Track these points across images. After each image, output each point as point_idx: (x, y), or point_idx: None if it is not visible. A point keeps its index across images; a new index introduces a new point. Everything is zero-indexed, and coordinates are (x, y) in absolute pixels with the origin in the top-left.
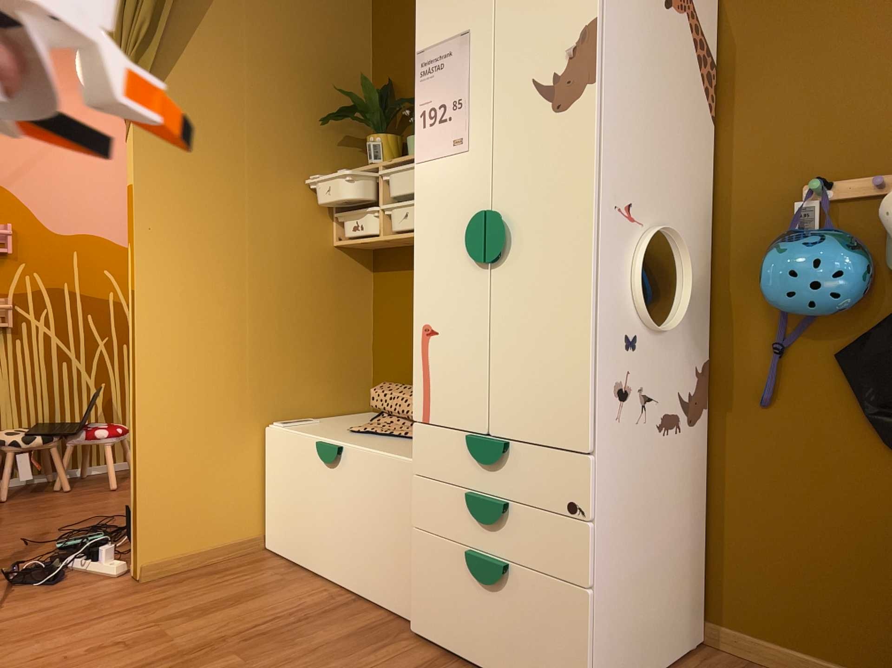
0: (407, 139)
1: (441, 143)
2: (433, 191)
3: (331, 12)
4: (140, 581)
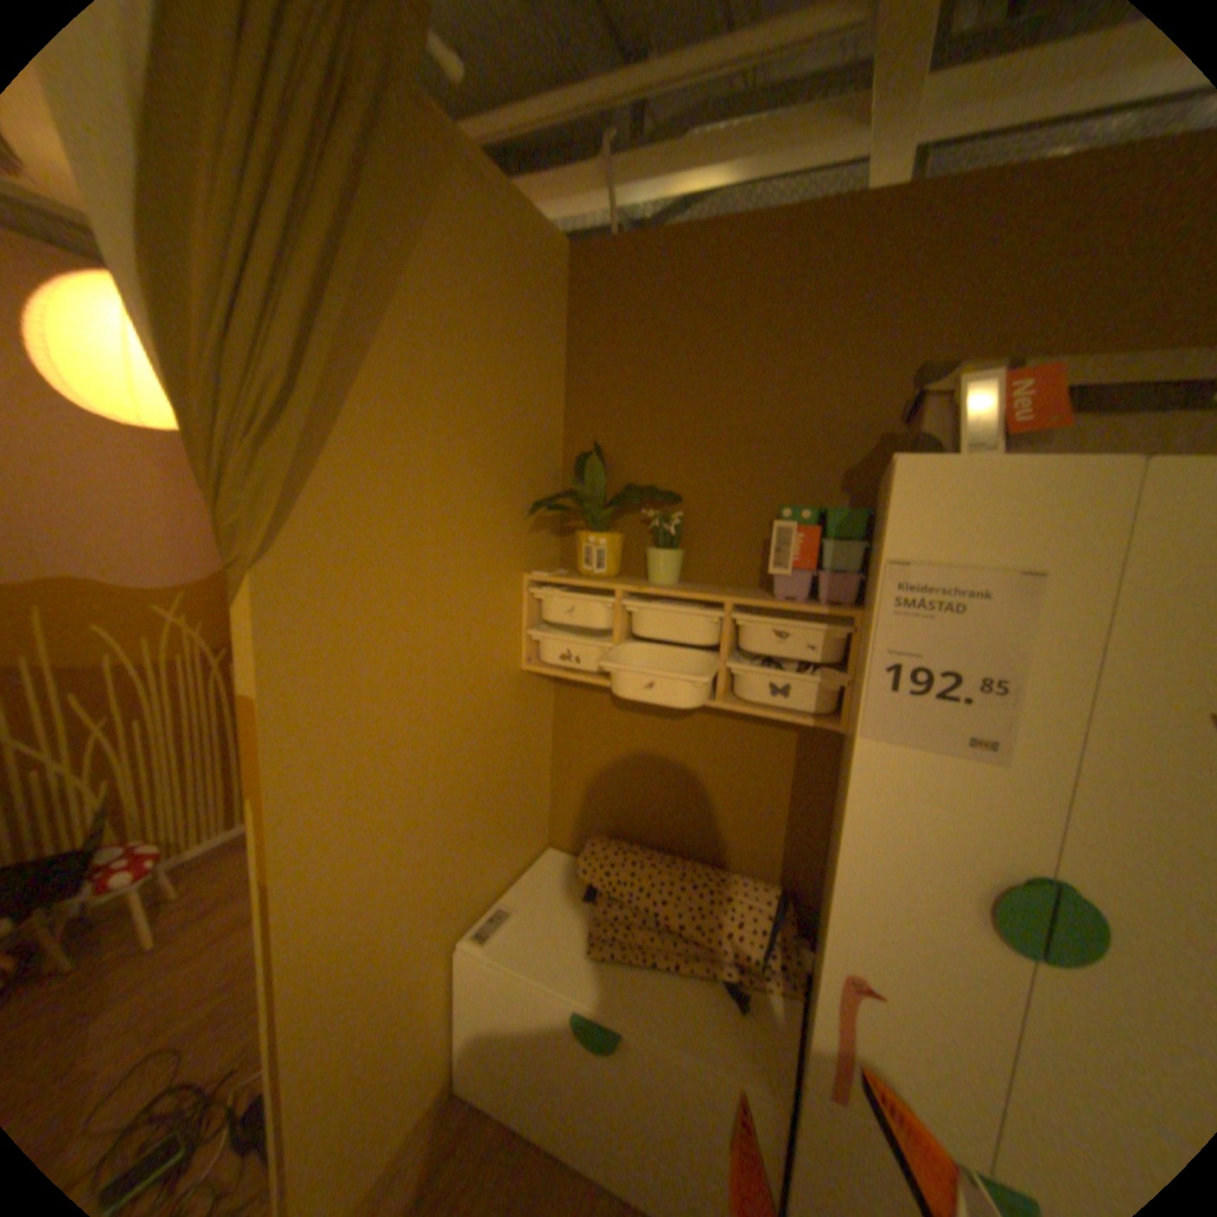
0: (649, 549)
1: (936, 730)
2: (902, 796)
3: (528, 335)
4: None
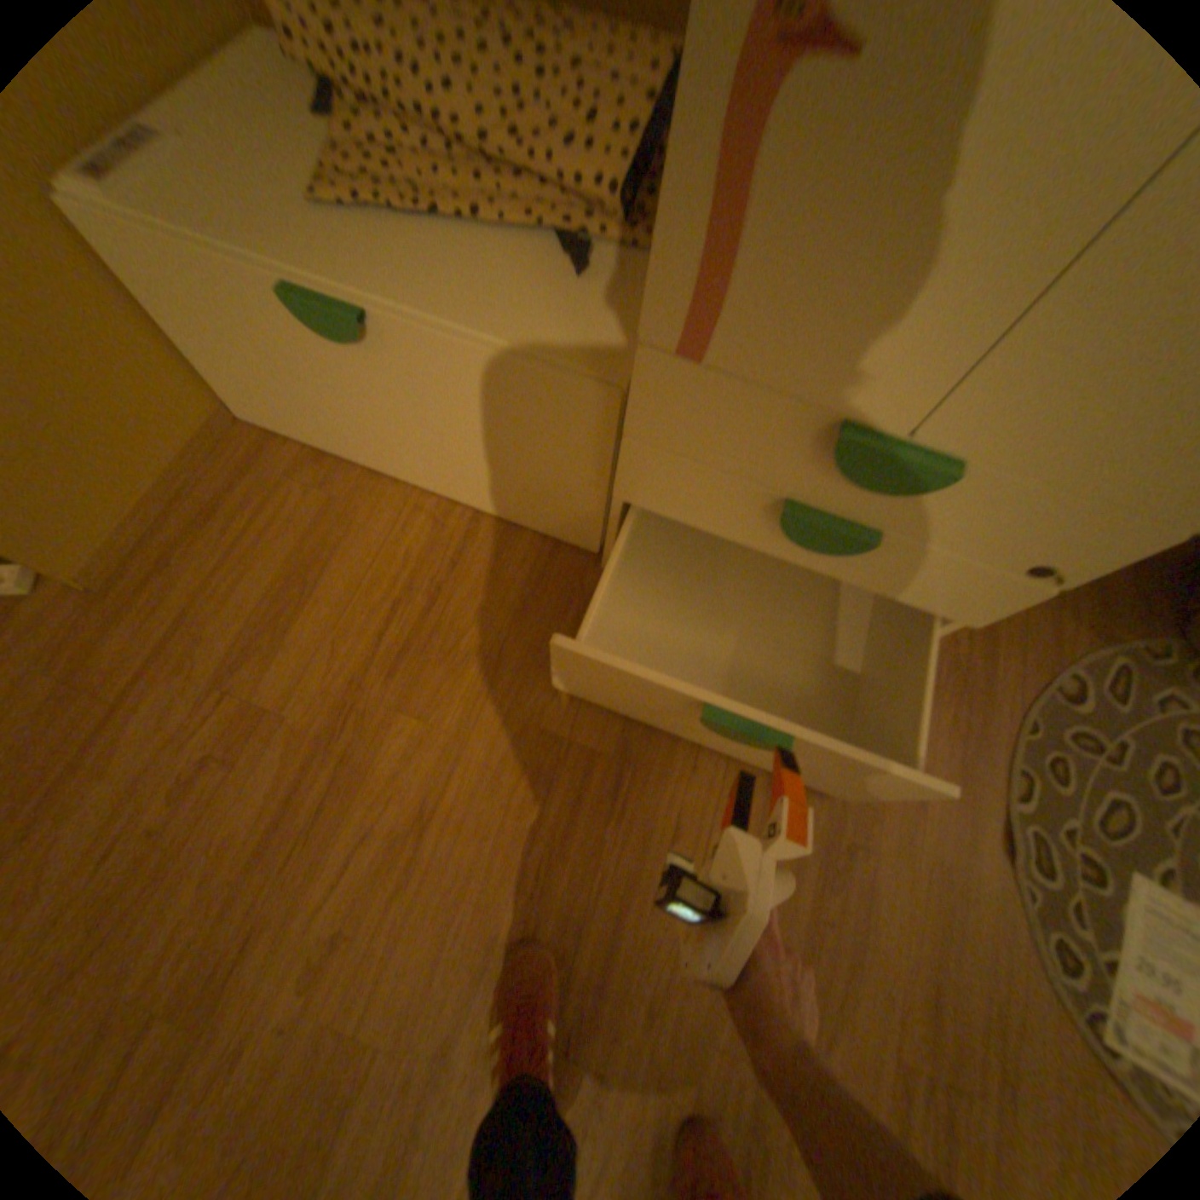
0: None
1: None
2: None
3: None
4: (93, 592)
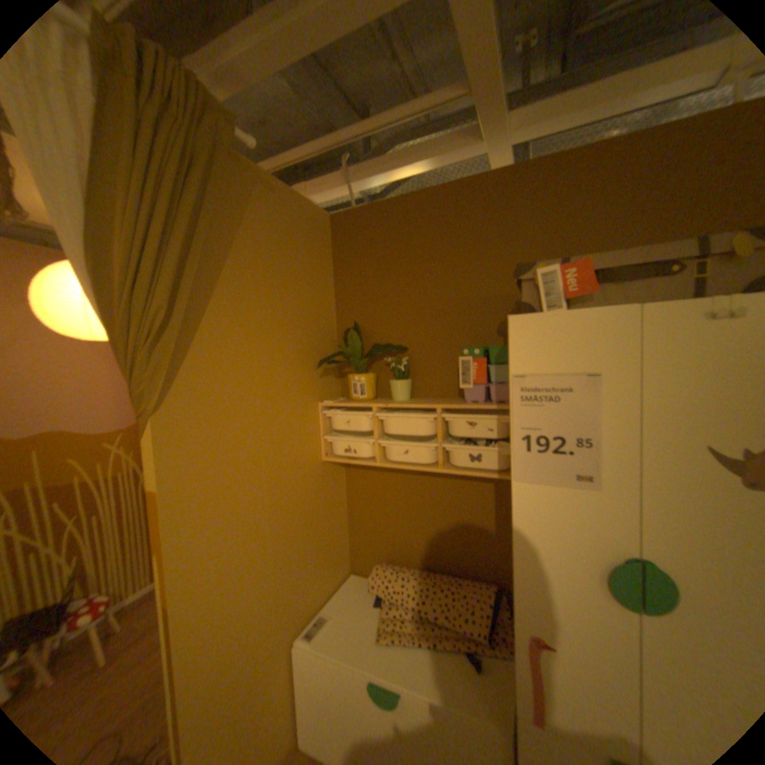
0: (390, 380)
1: (556, 472)
2: (544, 516)
3: (309, 266)
4: None
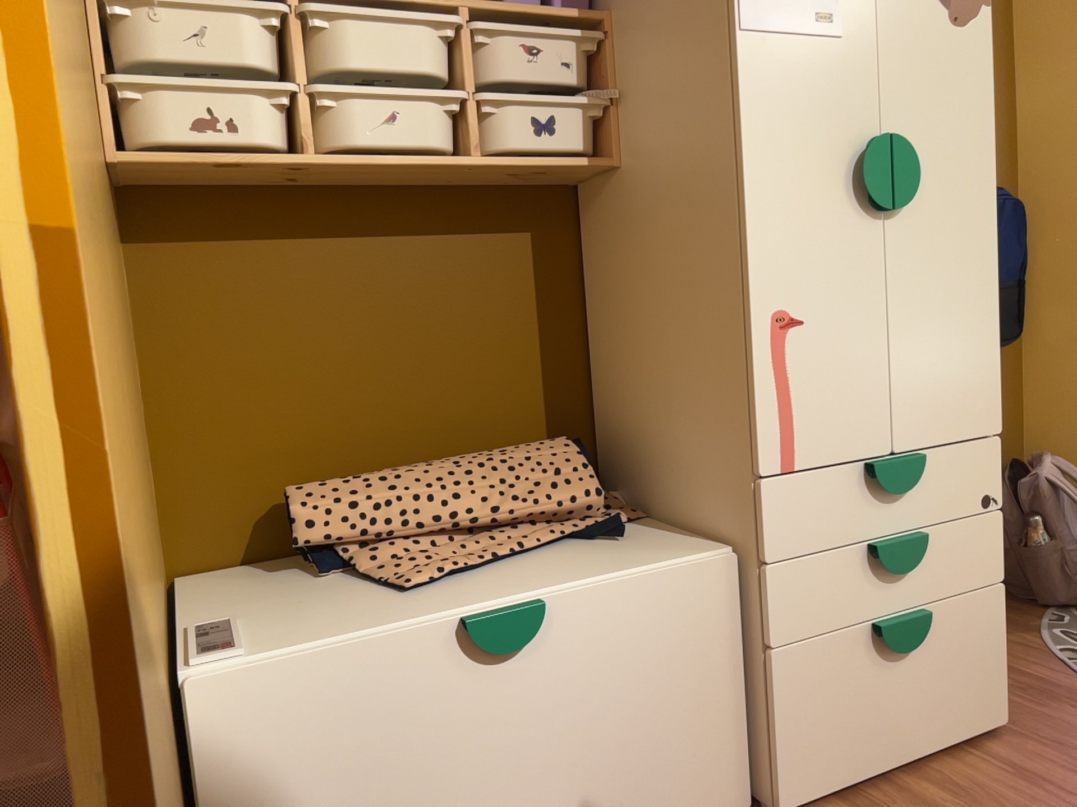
0: None
1: (792, 10)
2: (780, 89)
3: None
4: None
